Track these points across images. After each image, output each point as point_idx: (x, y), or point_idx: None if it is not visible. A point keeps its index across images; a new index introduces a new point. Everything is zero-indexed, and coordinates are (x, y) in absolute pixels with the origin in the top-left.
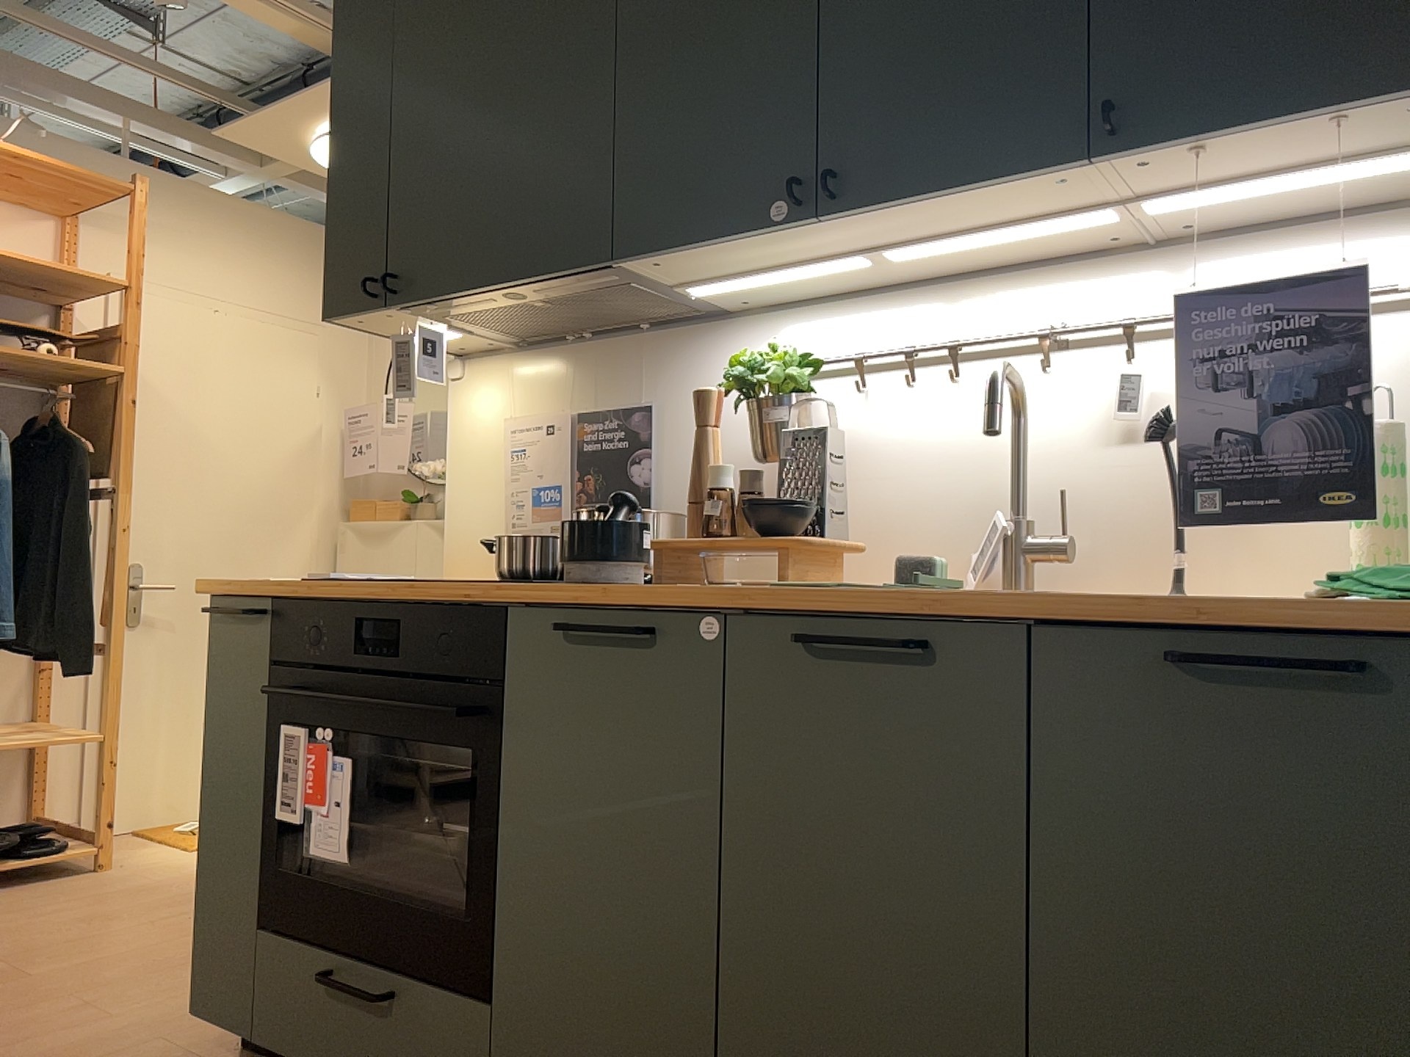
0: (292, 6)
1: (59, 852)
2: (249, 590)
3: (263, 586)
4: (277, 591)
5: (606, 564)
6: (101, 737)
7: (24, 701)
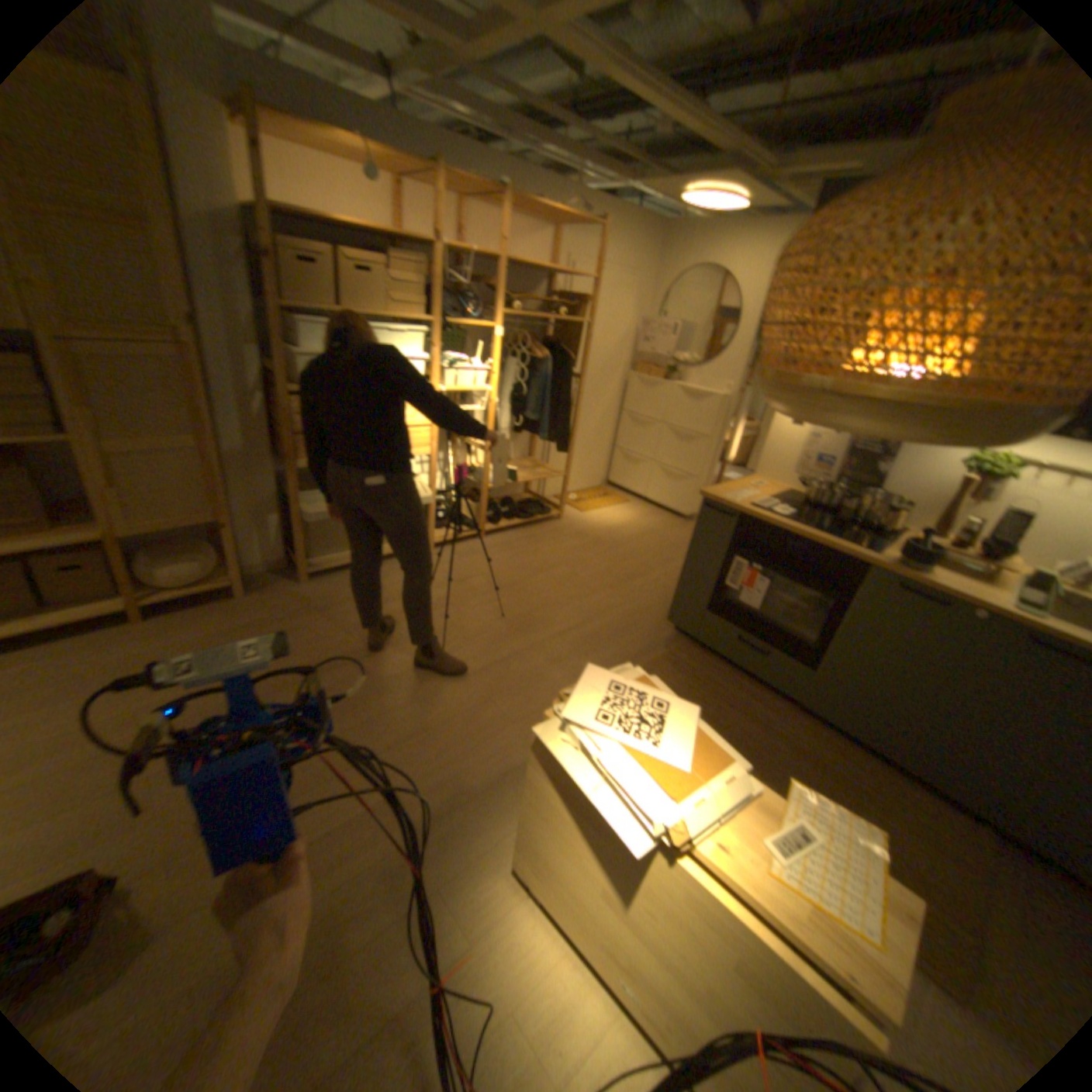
0: (722, 129)
1: (547, 514)
2: (727, 505)
3: (737, 508)
4: (740, 509)
5: (925, 564)
6: (562, 476)
7: (524, 450)
